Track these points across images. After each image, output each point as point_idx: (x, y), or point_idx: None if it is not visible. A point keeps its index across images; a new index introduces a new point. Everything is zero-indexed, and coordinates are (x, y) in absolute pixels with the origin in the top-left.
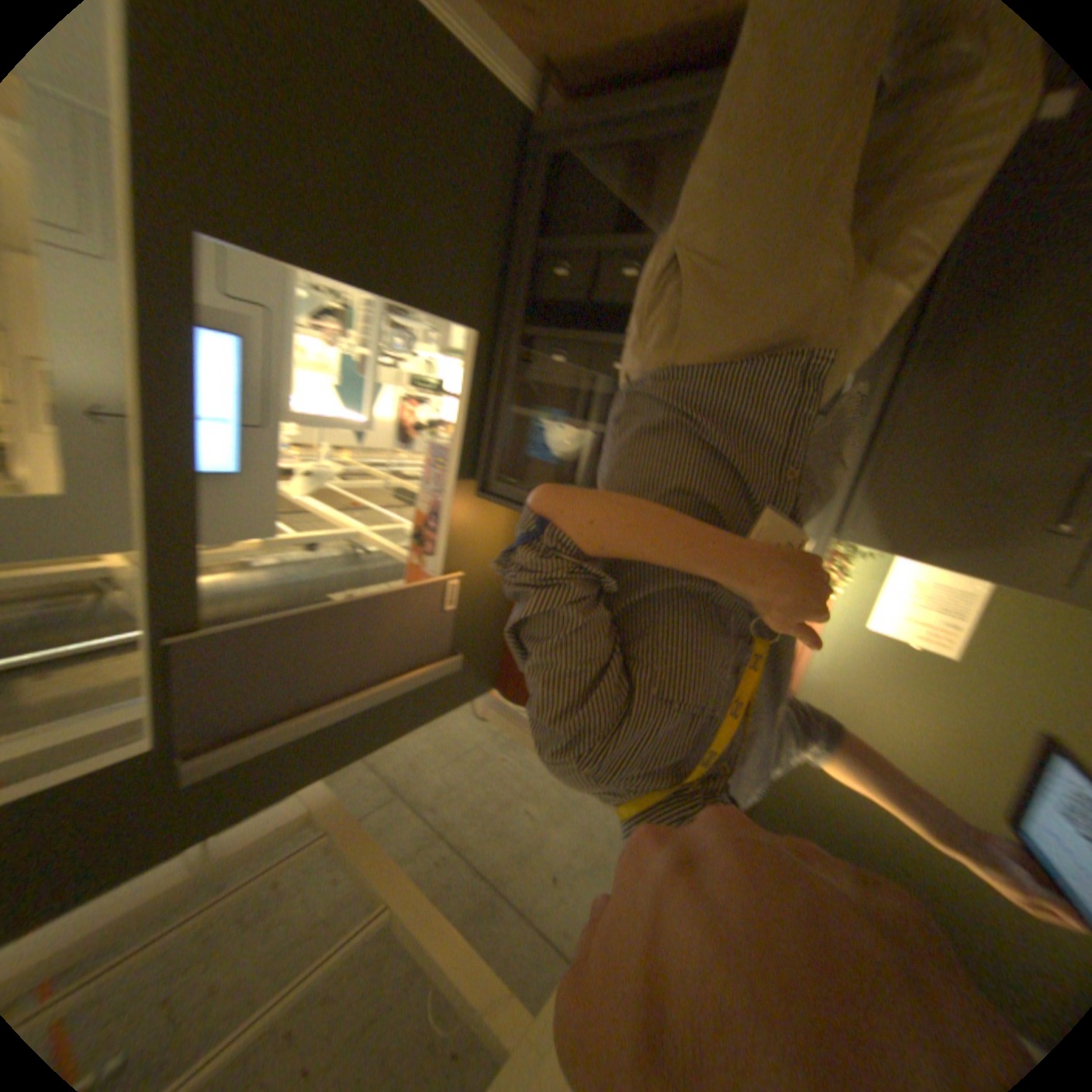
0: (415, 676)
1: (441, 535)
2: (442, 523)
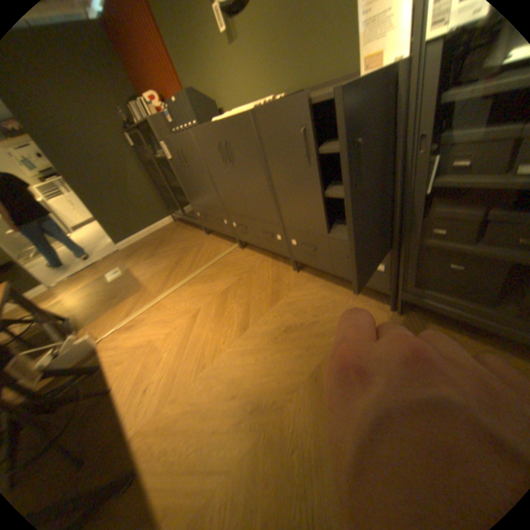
0: None
1: None
2: None
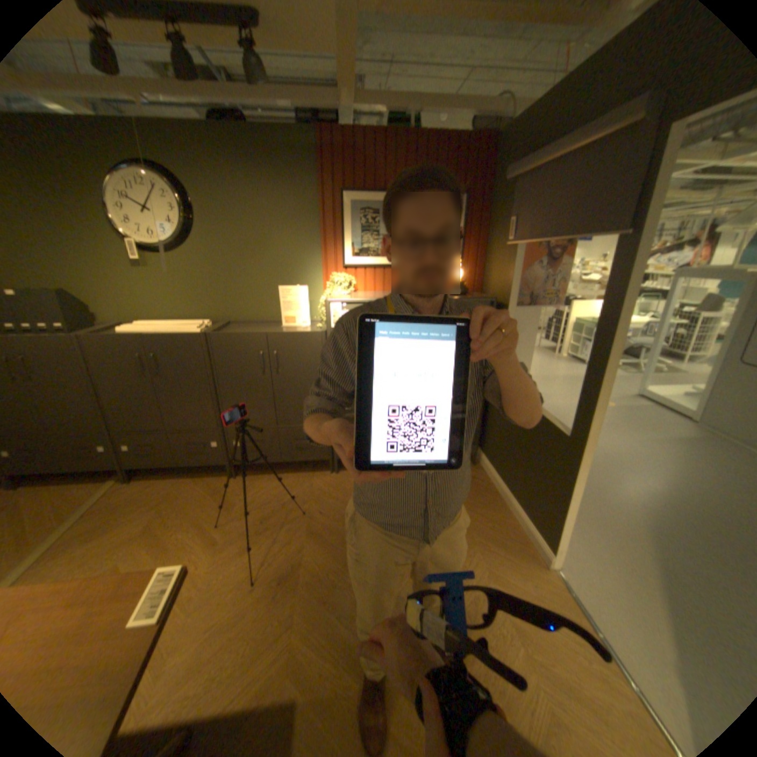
0: (536, 154)
1: (520, 267)
2: (519, 275)
